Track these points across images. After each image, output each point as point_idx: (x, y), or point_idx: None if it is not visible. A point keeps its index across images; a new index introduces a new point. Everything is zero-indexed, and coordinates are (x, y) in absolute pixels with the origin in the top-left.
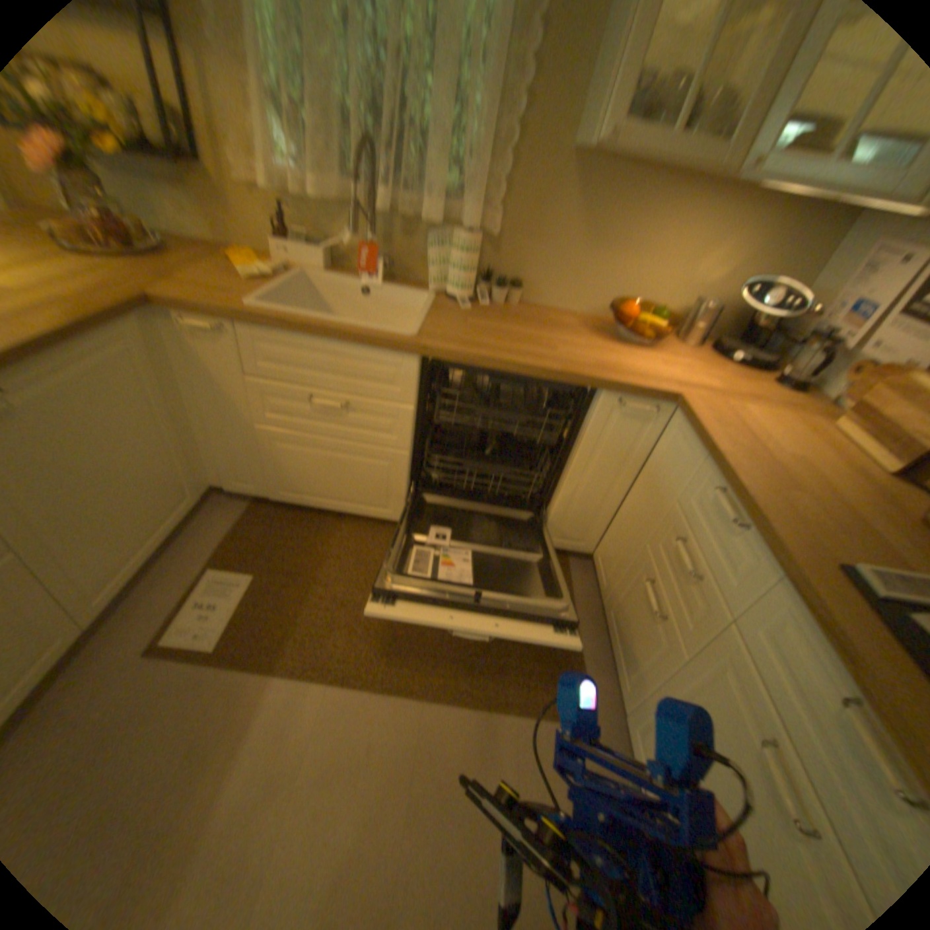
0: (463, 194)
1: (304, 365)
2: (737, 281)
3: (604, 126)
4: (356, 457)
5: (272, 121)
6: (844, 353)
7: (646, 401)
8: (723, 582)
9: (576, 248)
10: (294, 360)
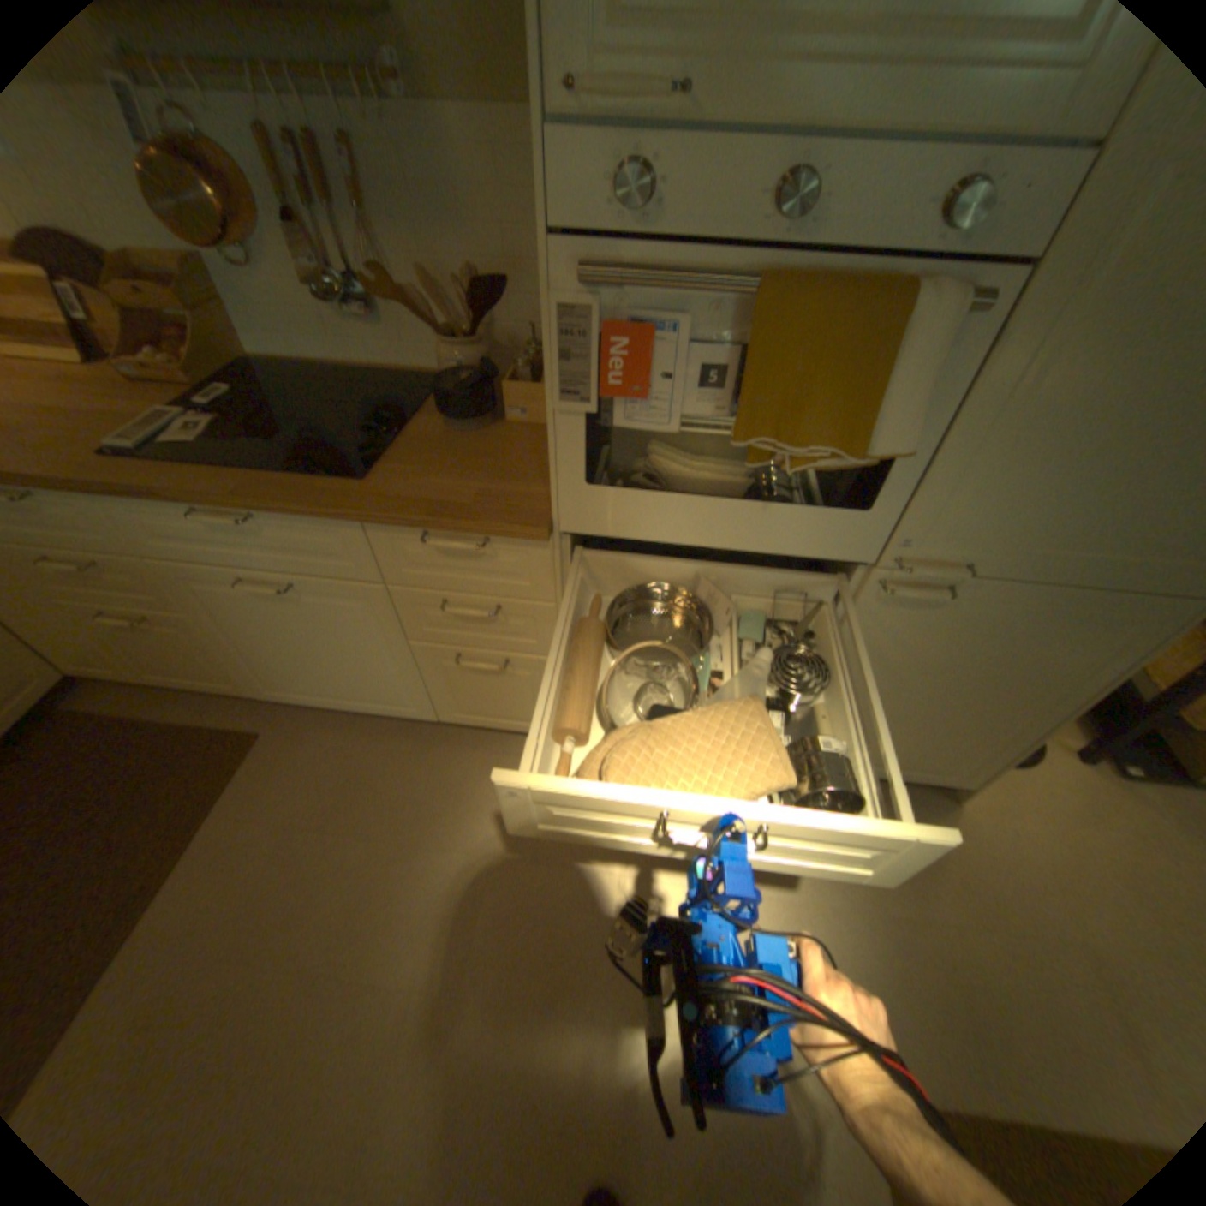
0: None
1: None
2: None
3: None
4: None
5: None
6: None
7: None
8: (95, 549)
9: None
10: None
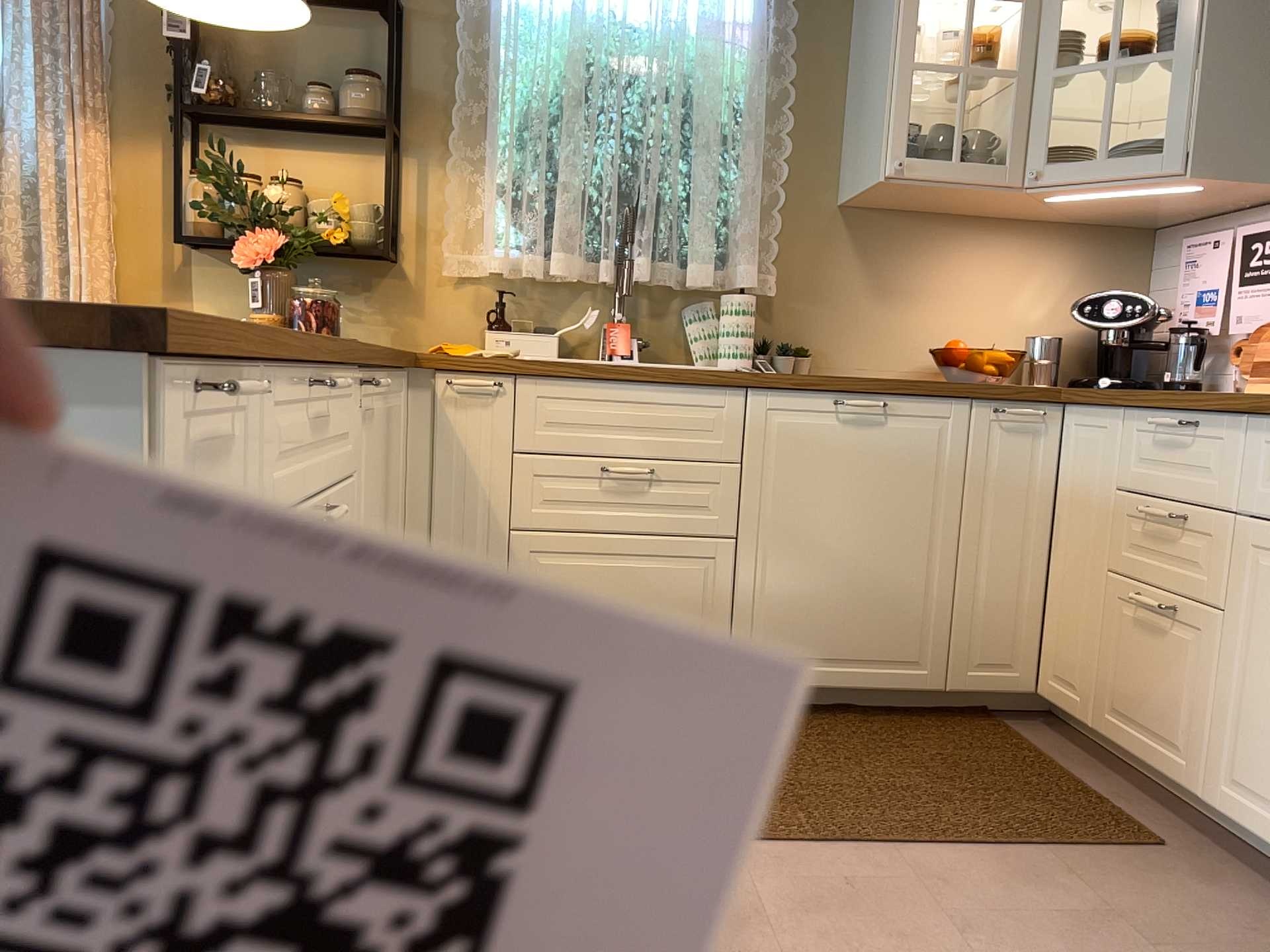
0: (725, 261)
1: (598, 424)
2: (1063, 315)
3: (887, 164)
4: (657, 563)
5: (505, 214)
6: (1216, 349)
7: (1027, 406)
8: (1205, 497)
9: (866, 303)
10: (586, 419)
